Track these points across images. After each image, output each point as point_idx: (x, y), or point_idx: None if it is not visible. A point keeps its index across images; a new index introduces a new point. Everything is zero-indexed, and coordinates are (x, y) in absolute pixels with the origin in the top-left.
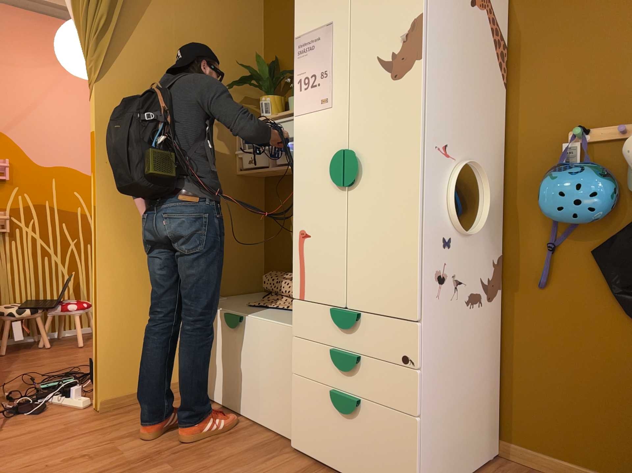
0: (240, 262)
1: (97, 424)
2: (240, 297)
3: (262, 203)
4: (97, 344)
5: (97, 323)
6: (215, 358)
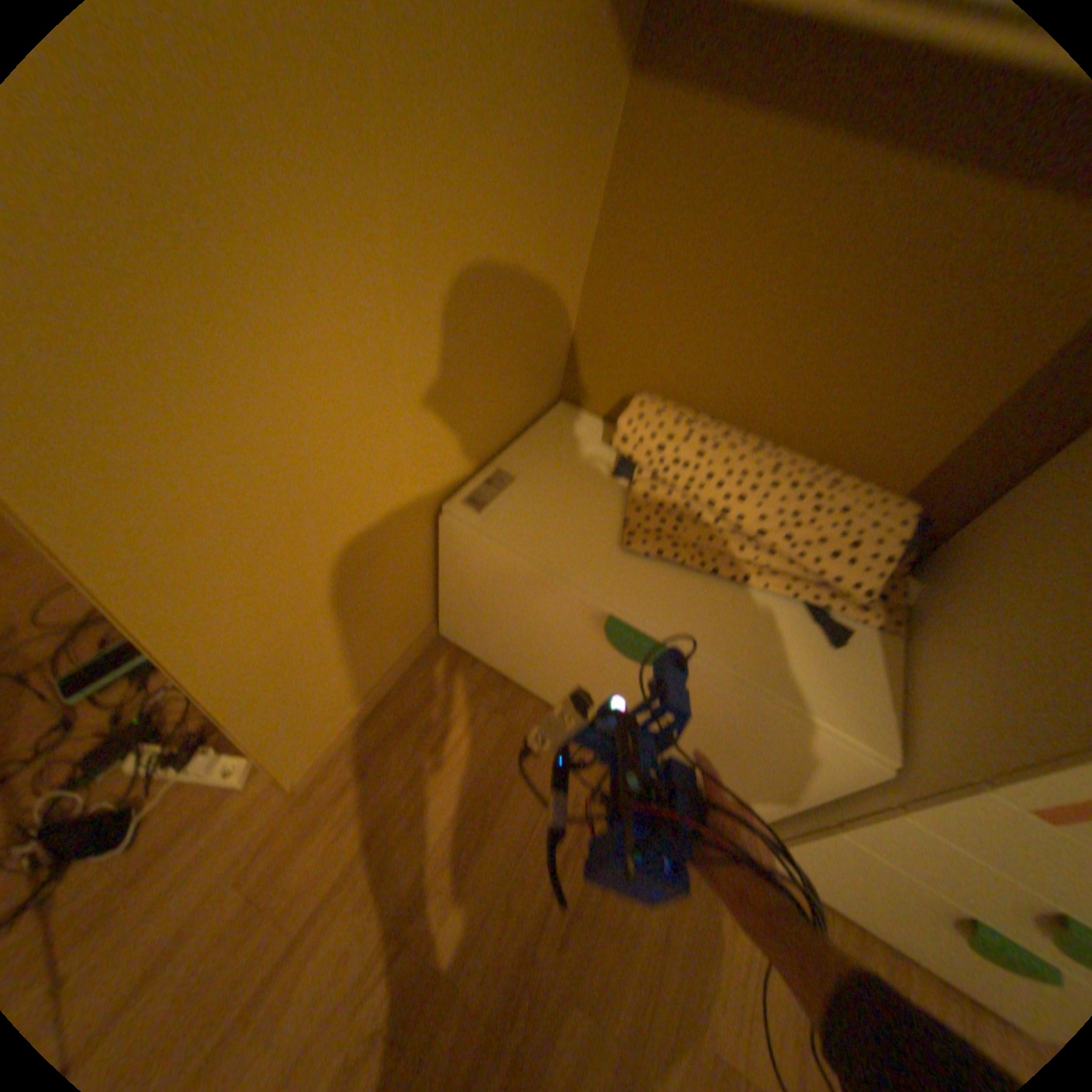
0: (541, 346)
1: (325, 850)
2: (549, 452)
3: (622, 120)
4: (247, 732)
5: (226, 709)
6: (545, 647)
